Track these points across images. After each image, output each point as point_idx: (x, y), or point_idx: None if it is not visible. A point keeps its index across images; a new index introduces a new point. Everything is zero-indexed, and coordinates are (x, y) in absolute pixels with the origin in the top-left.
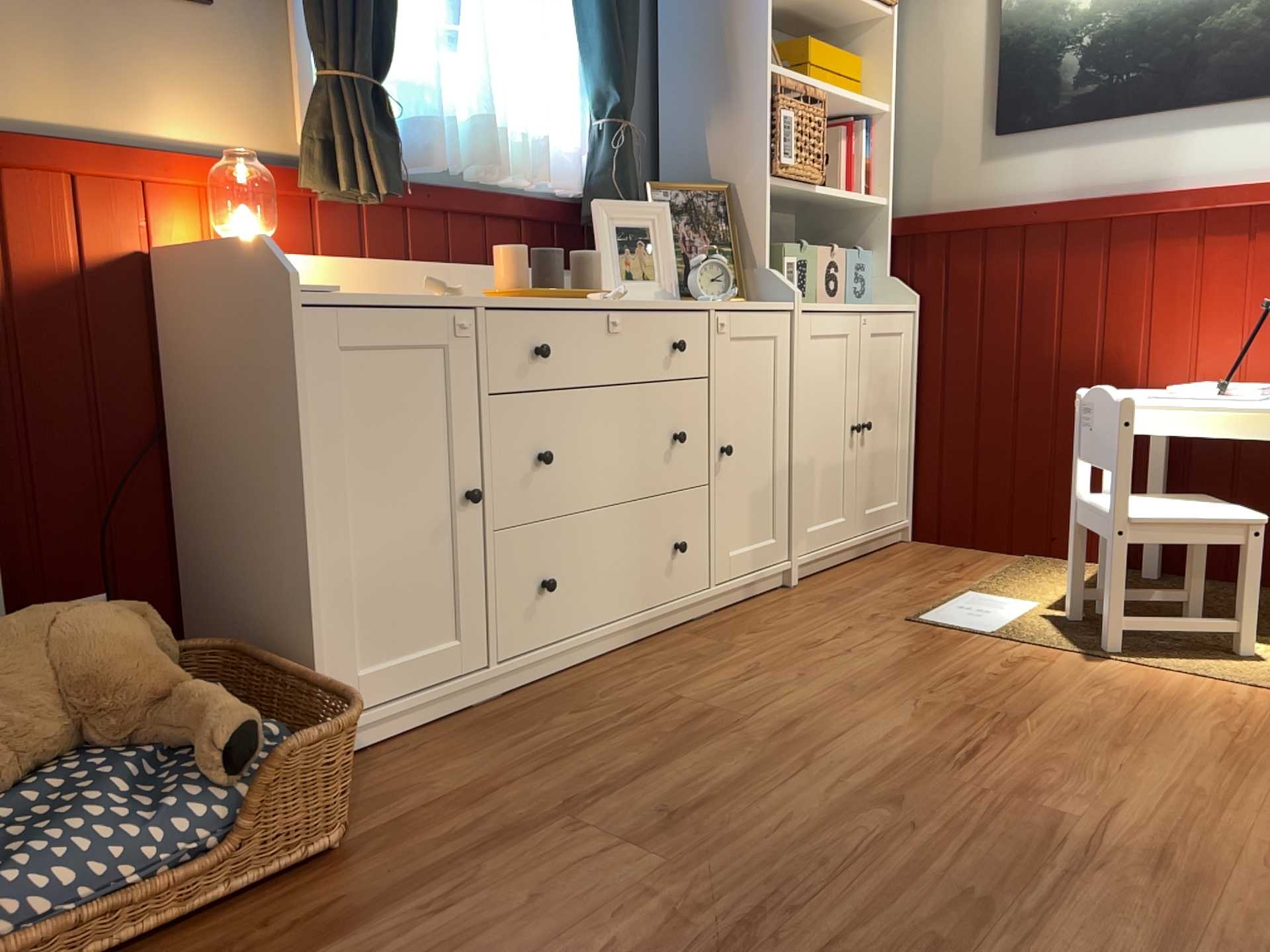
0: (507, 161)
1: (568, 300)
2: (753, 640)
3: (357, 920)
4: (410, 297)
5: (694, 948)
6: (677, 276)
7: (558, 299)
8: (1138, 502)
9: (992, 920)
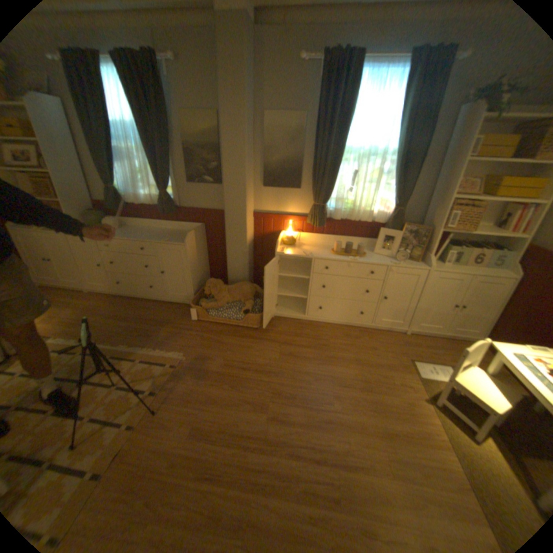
0: (363, 214)
1: (344, 256)
2: (366, 340)
3: (247, 338)
4: (302, 253)
5: (262, 369)
6: (395, 251)
7: (344, 255)
8: (483, 381)
9: (291, 400)
